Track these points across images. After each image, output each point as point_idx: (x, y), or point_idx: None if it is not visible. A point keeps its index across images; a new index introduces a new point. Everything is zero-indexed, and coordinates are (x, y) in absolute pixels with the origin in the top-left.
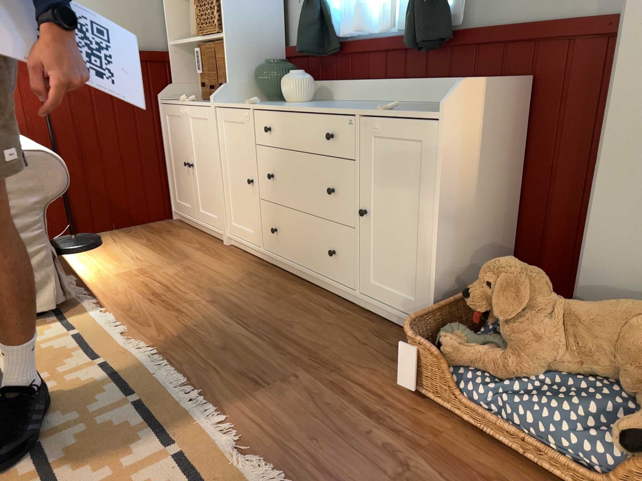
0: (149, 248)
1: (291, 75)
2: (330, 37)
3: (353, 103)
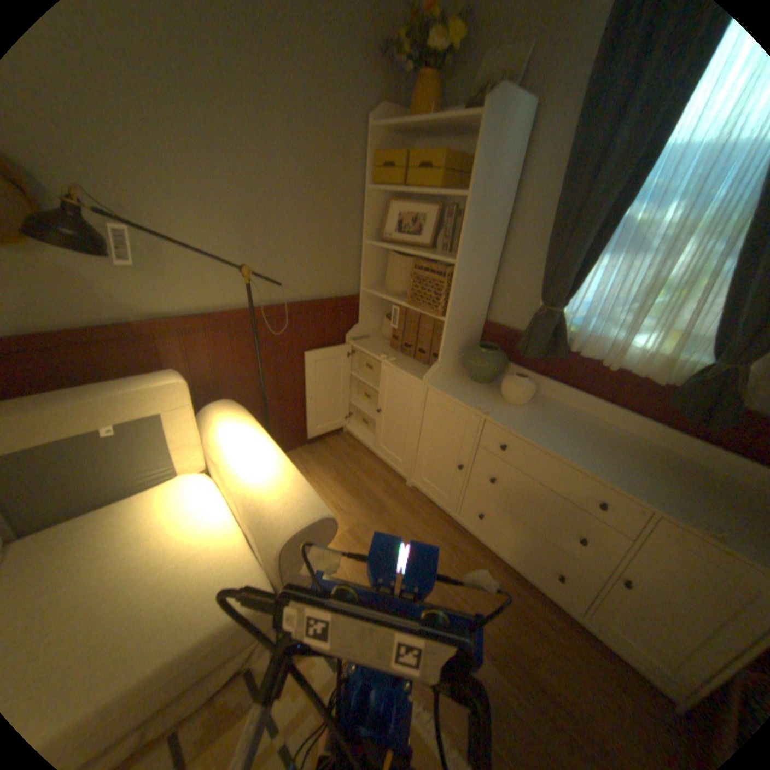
0: (343, 487)
1: (521, 381)
2: (559, 344)
3: (577, 416)
